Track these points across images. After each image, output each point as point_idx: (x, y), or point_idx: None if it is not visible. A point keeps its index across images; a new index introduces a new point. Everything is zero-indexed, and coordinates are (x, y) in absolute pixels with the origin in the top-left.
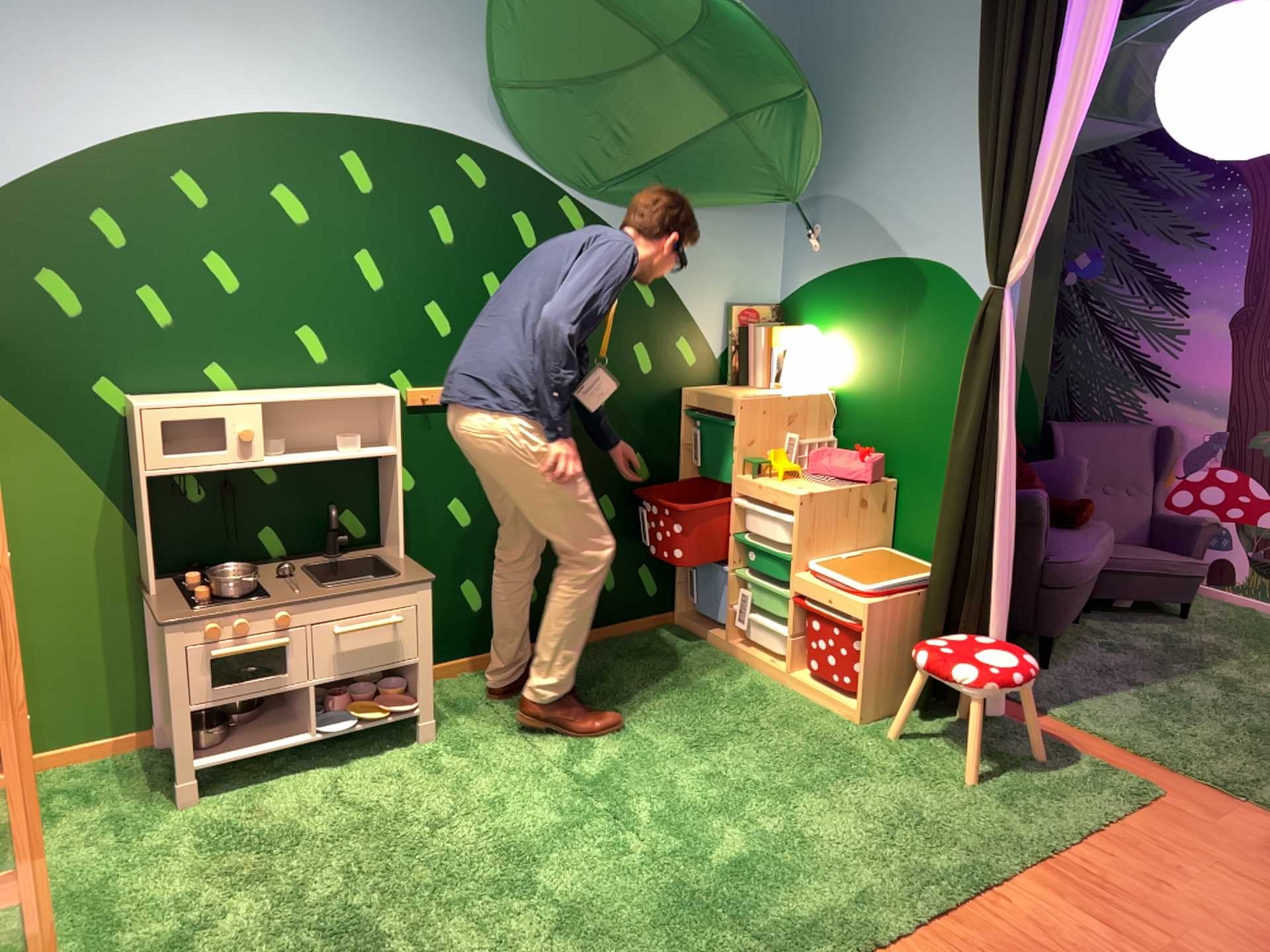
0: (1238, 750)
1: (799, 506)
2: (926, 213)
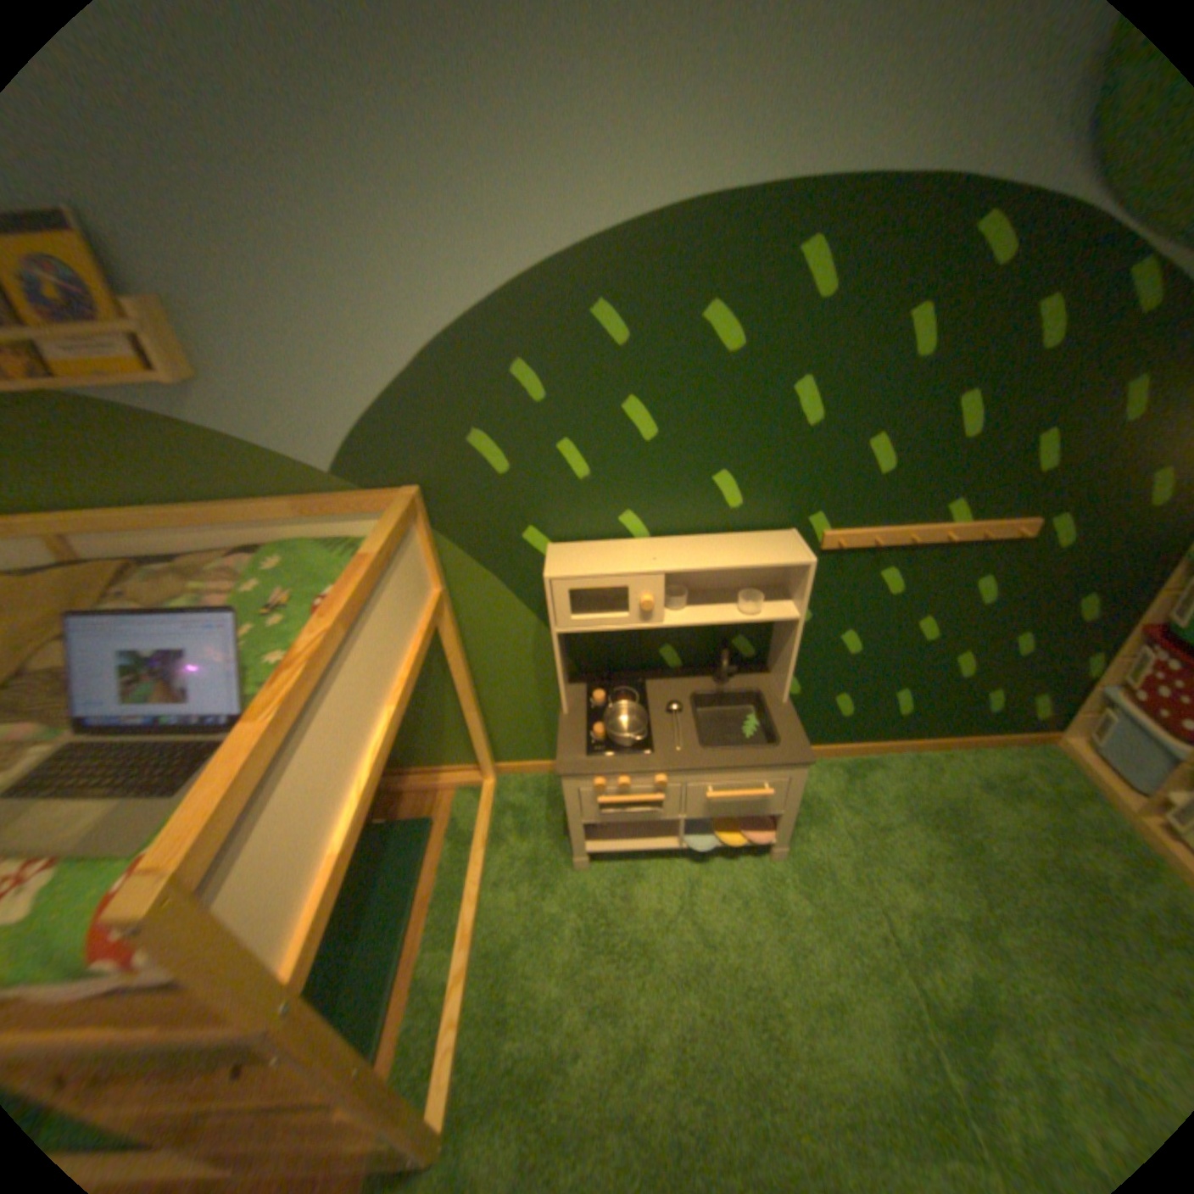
0: None
1: None
2: None
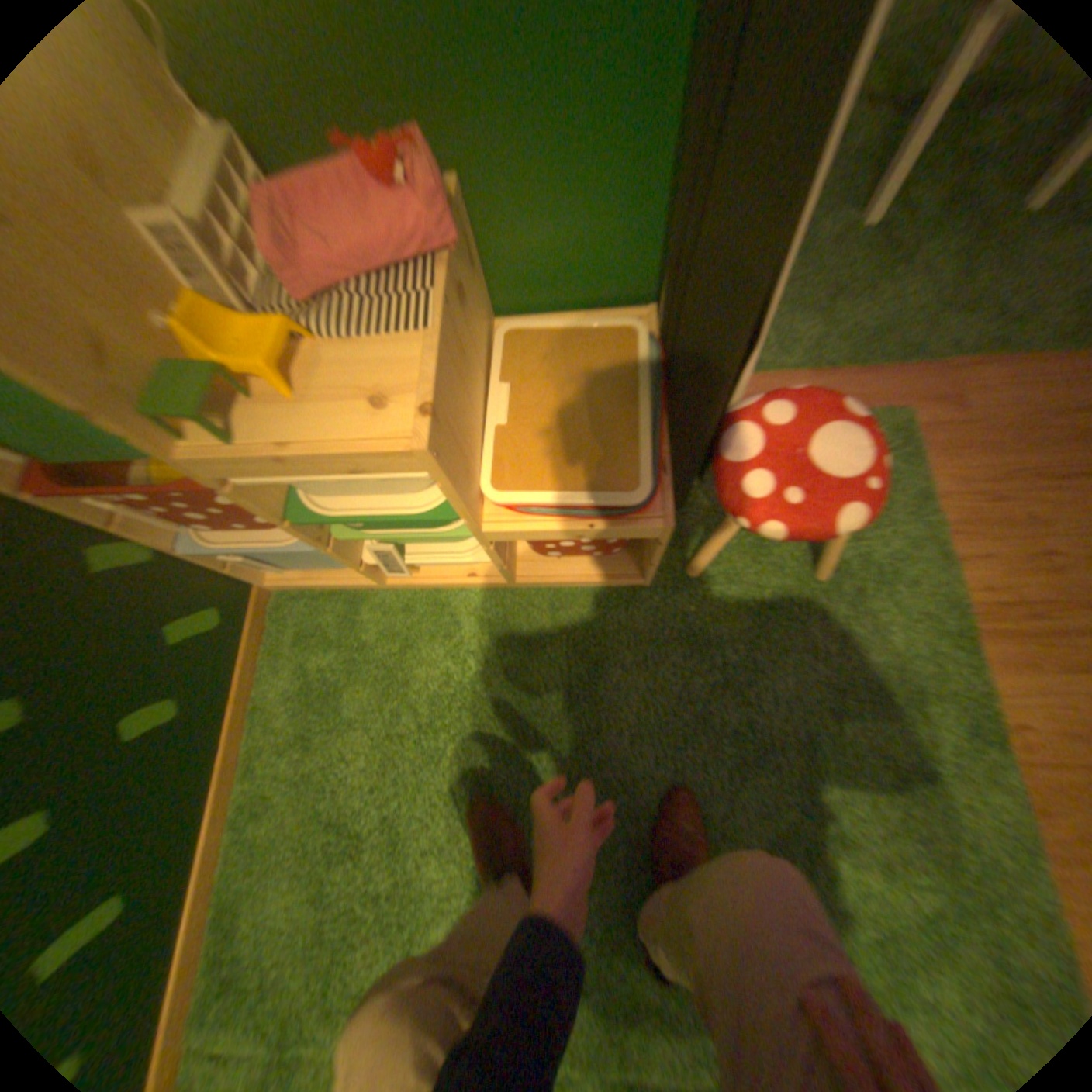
0: (879, 285)
1: (434, 461)
2: None
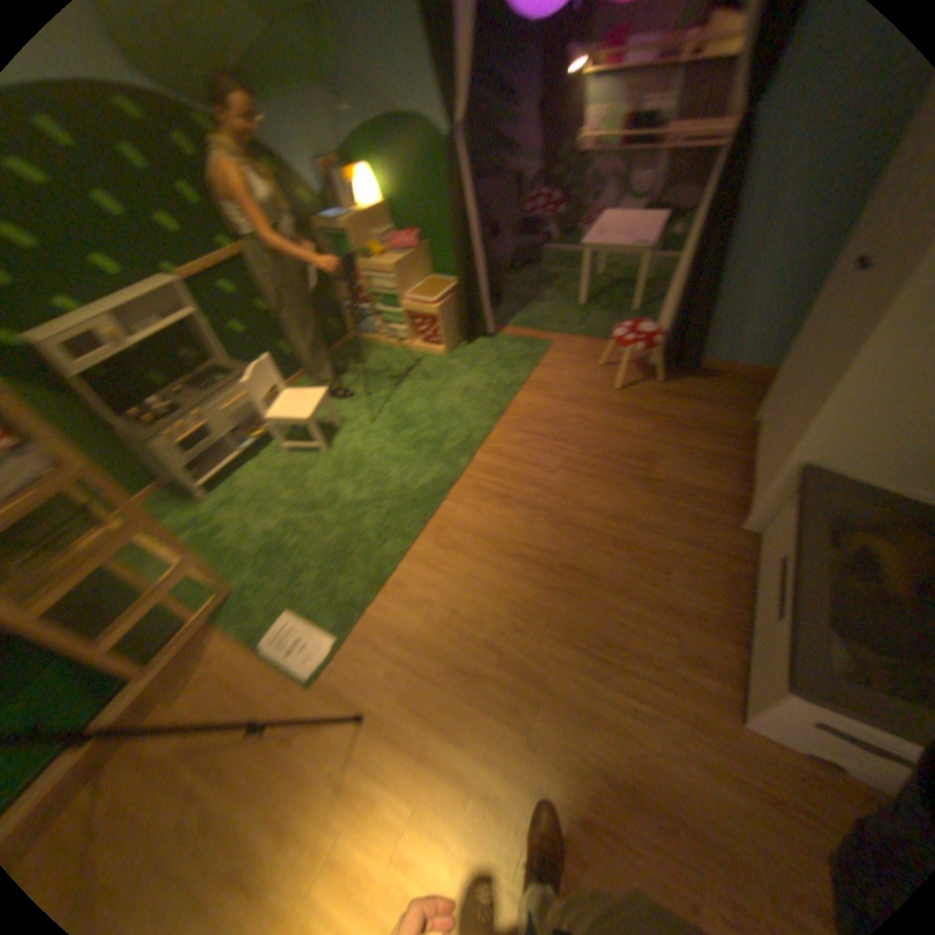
0: (572, 317)
1: (395, 271)
2: (405, 80)
